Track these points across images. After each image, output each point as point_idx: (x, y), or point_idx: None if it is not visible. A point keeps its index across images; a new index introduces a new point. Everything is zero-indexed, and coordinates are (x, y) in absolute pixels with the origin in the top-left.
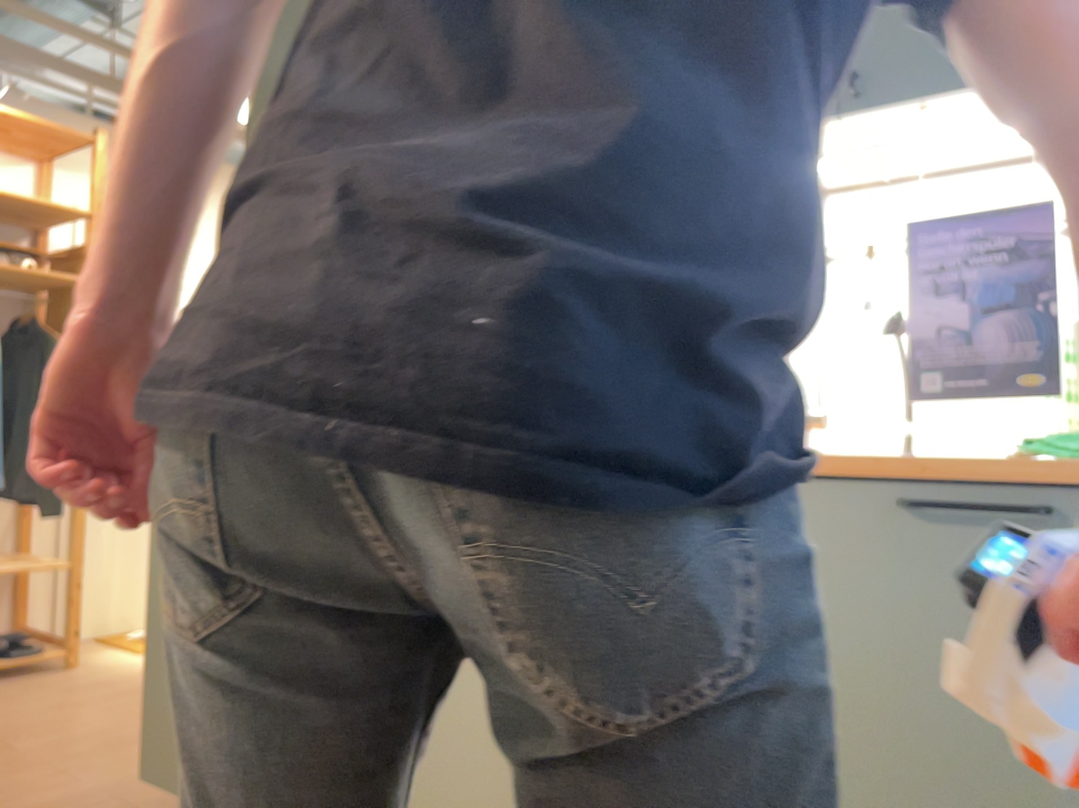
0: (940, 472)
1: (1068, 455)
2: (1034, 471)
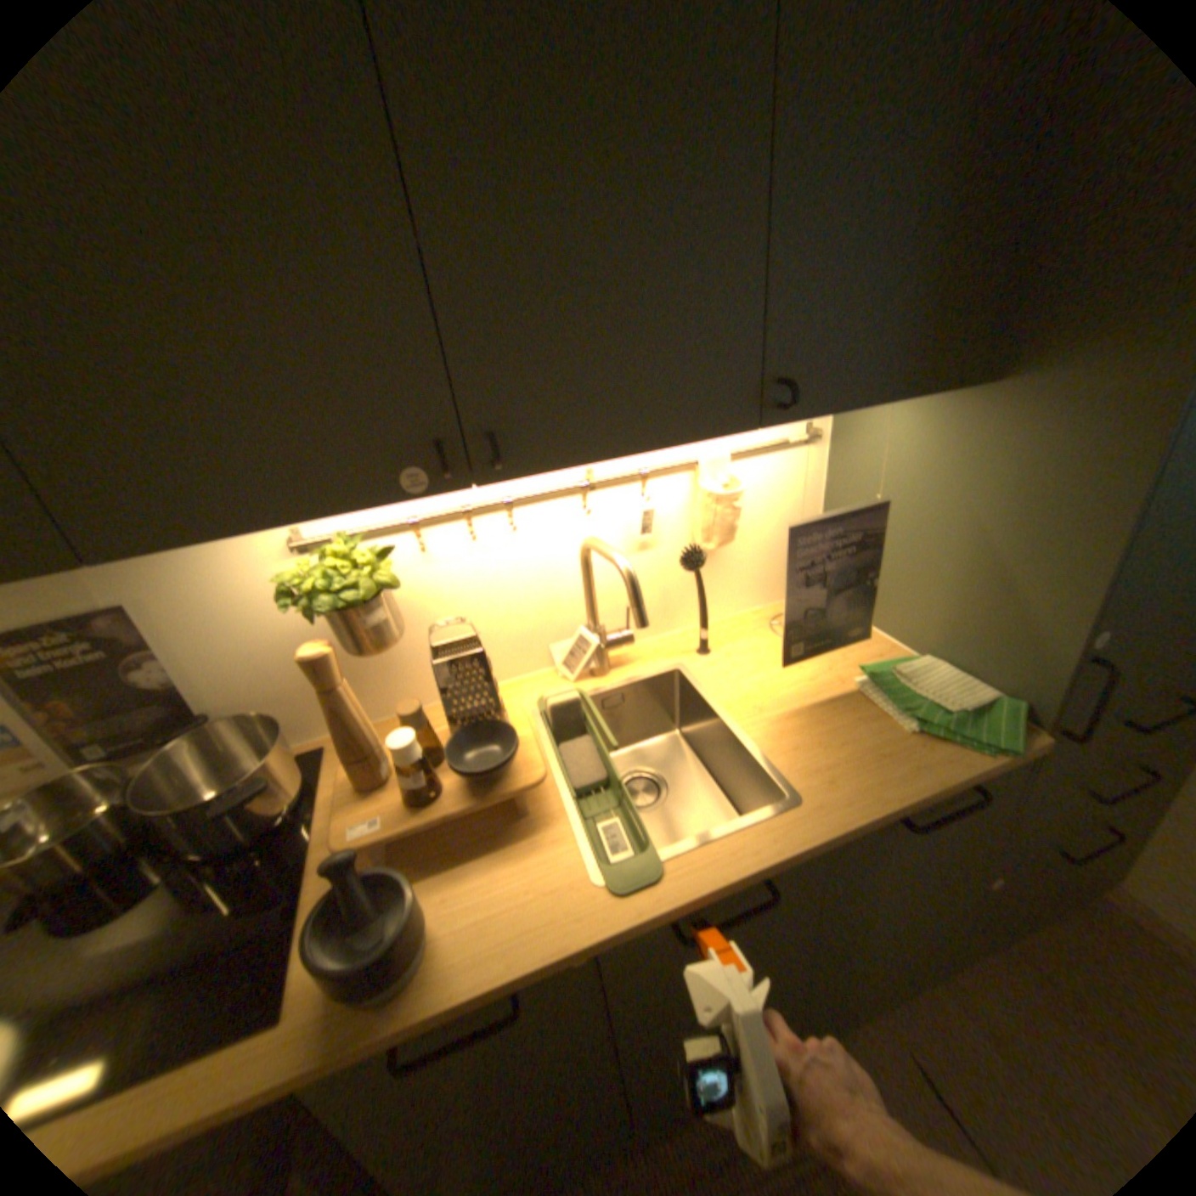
0: (935, 801)
1: (977, 746)
2: (986, 781)
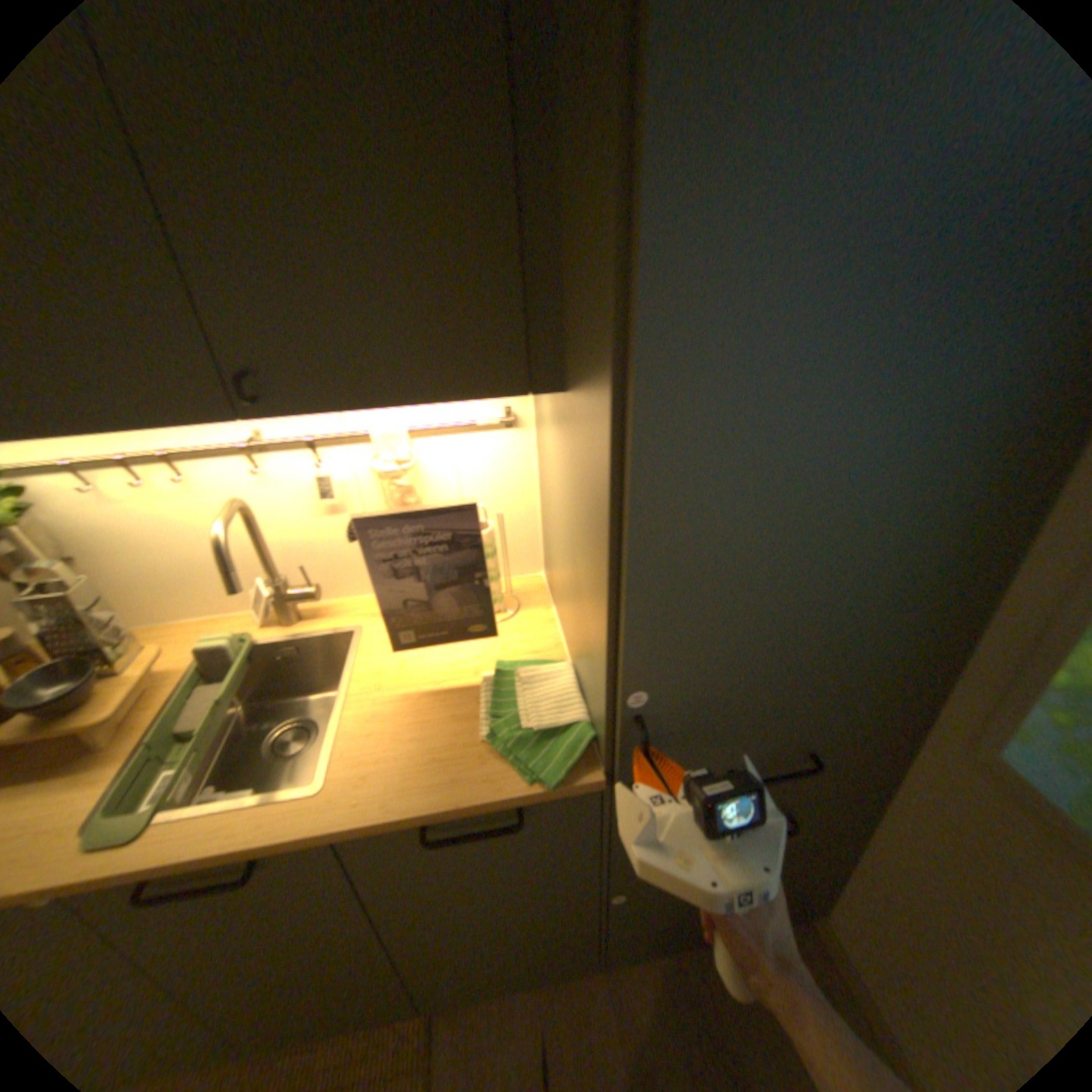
0: (441, 819)
1: (521, 769)
2: (505, 809)
